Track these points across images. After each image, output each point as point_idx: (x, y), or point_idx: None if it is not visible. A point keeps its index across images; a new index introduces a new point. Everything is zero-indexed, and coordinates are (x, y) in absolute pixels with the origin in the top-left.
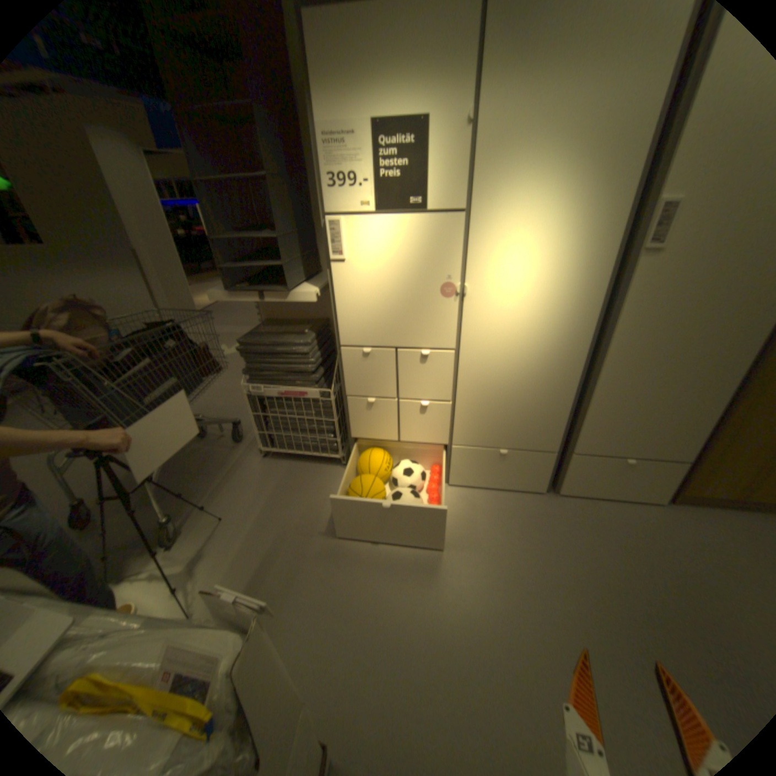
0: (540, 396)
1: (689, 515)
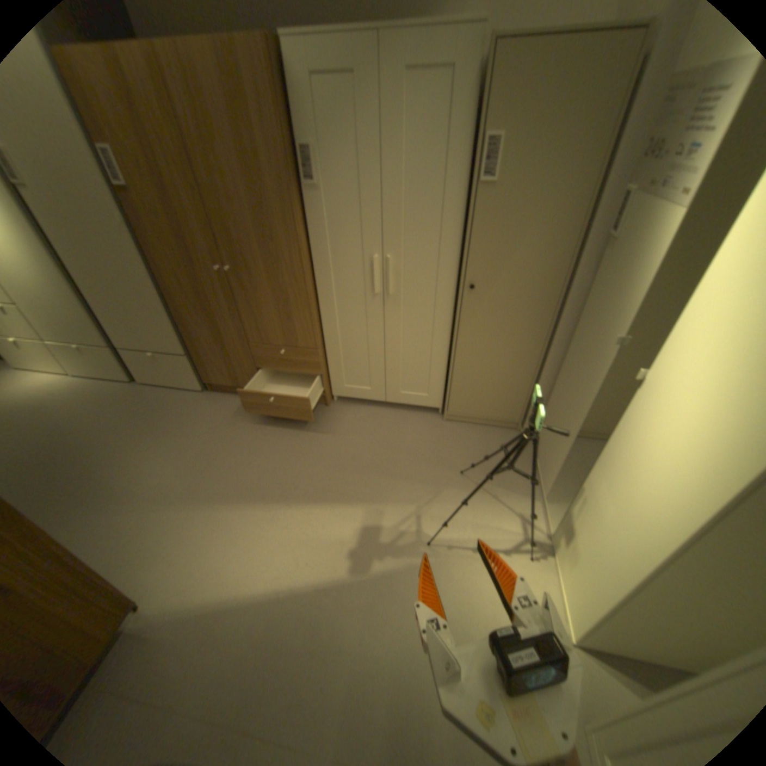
0: (62, 302)
1: (212, 398)
